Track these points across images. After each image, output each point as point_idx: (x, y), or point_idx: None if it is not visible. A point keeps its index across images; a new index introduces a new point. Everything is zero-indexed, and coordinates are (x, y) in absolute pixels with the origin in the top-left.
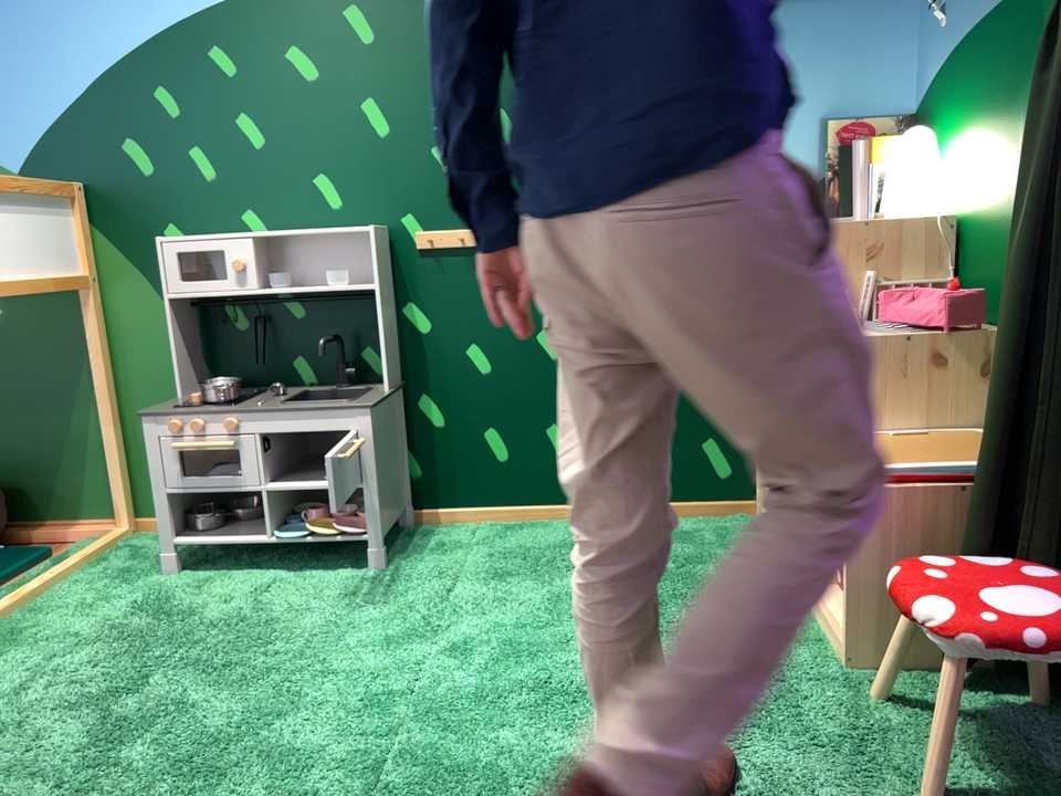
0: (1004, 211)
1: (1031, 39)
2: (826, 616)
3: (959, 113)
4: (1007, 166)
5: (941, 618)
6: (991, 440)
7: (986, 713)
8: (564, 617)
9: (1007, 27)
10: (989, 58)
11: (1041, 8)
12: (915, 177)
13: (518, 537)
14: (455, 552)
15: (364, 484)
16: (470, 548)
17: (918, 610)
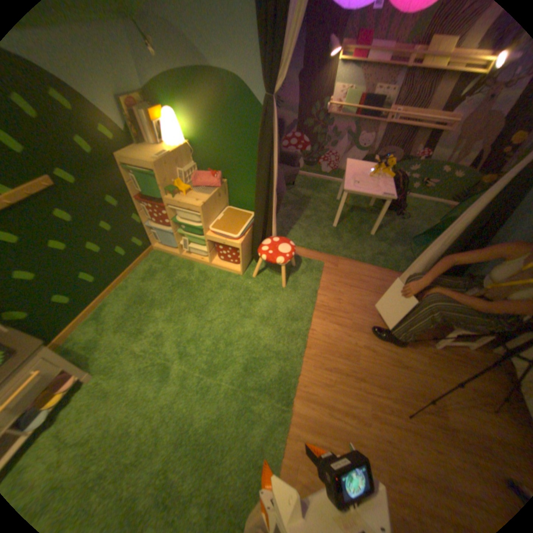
0: (214, 145)
1: (218, 91)
2: (225, 268)
3: (179, 102)
4: (213, 131)
5: (282, 261)
6: (256, 217)
7: (265, 265)
8: (181, 322)
9: (202, 79)
10: (194, 87)
11: (222, 82)
12: (176, 130)
13: (106, 317)
14: (98, 344)
15: (64, 367)
16: (98, 337)
17: (278, 262)
